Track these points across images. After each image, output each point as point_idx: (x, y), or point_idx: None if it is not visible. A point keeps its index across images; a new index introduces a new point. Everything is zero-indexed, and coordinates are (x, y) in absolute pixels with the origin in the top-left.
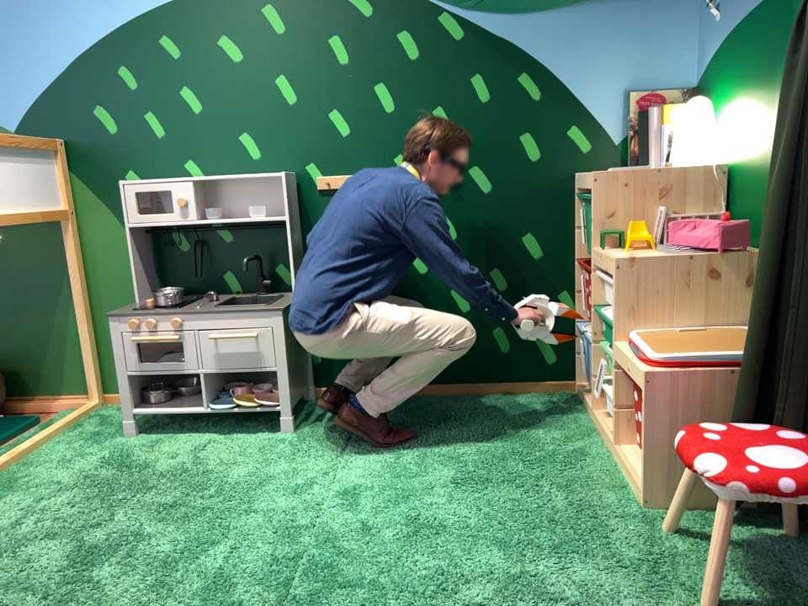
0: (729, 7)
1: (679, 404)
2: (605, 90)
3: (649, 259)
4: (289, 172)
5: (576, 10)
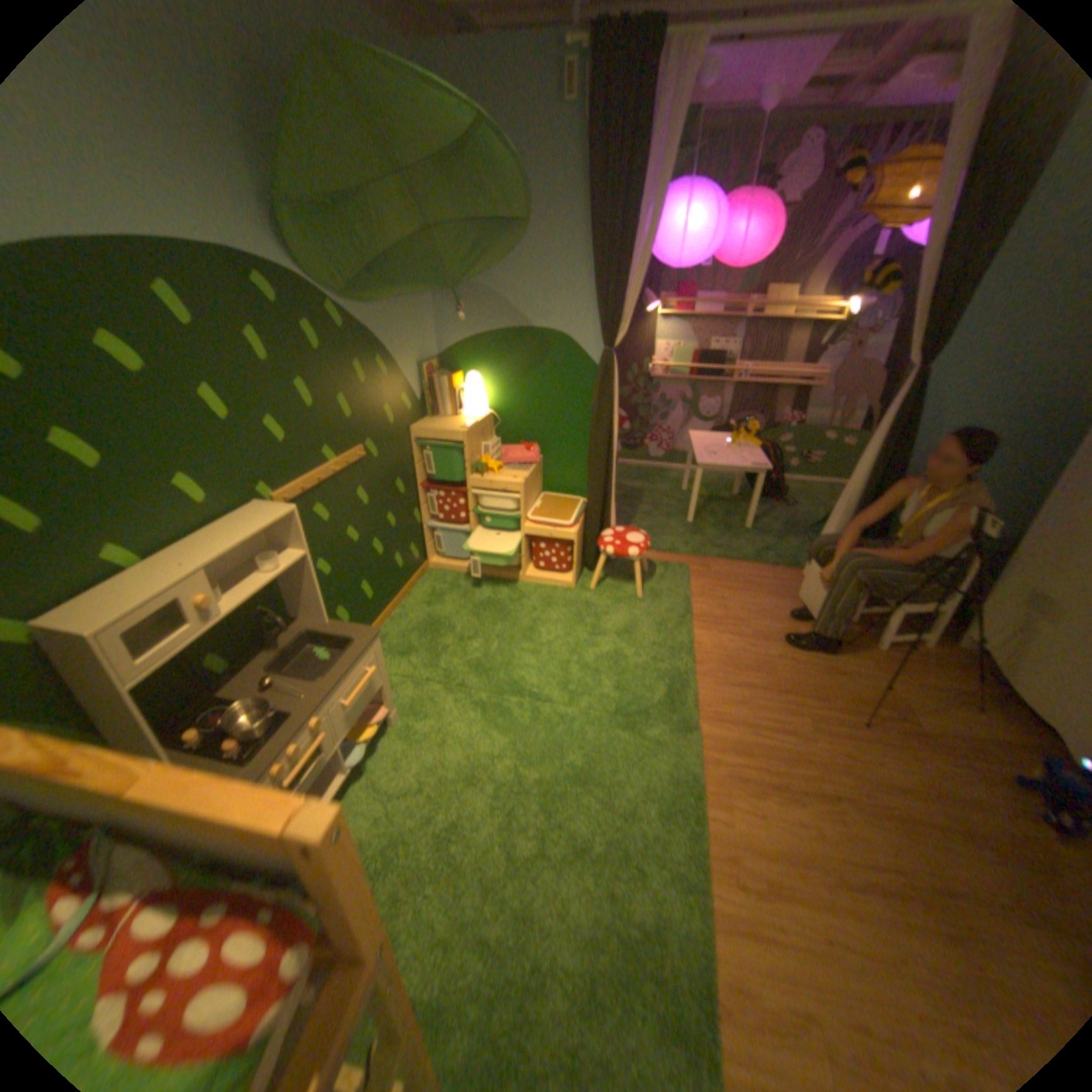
0: (476, 319)
1: (578, 539)
2: (410, 364)
3: (527, 479)
4: (263, 503)
5: (392, 303)
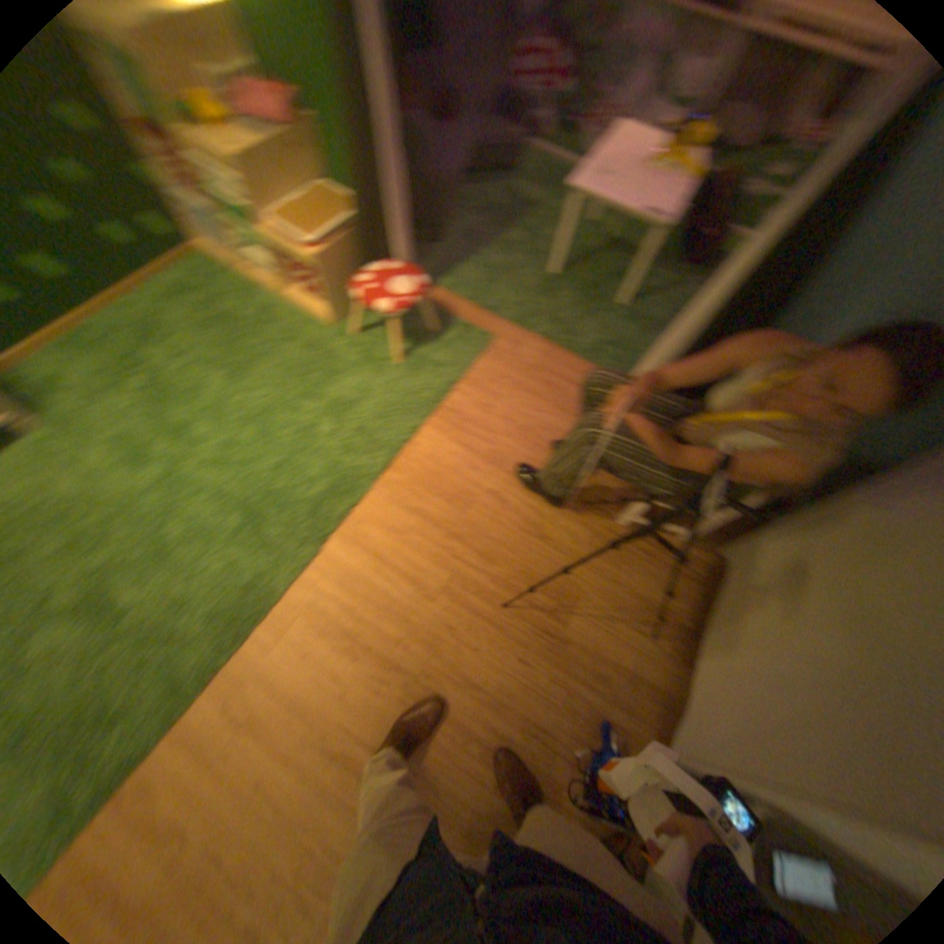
0: None
1: (328, 267)
2: None
3: (246, 152)
4: None
5: None
